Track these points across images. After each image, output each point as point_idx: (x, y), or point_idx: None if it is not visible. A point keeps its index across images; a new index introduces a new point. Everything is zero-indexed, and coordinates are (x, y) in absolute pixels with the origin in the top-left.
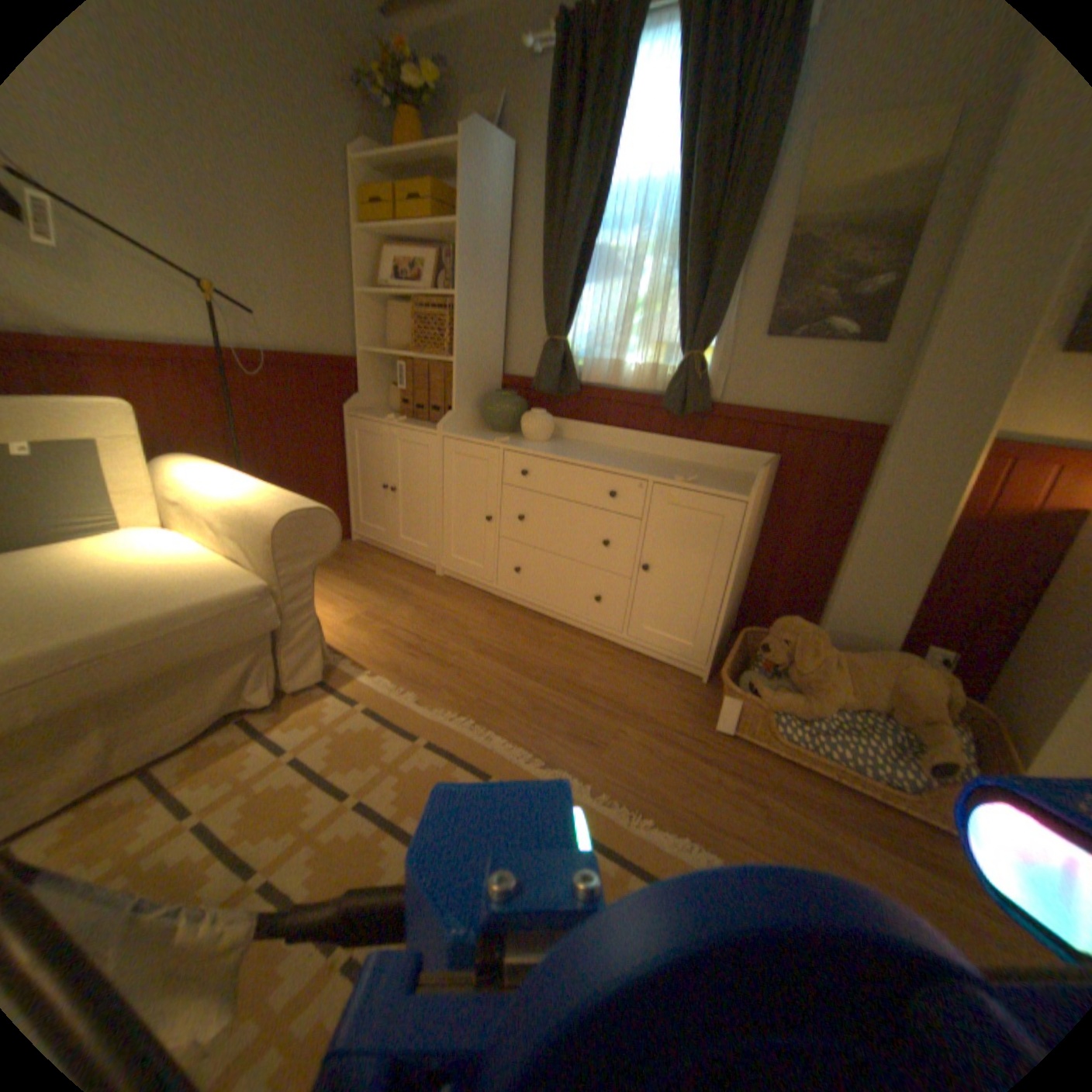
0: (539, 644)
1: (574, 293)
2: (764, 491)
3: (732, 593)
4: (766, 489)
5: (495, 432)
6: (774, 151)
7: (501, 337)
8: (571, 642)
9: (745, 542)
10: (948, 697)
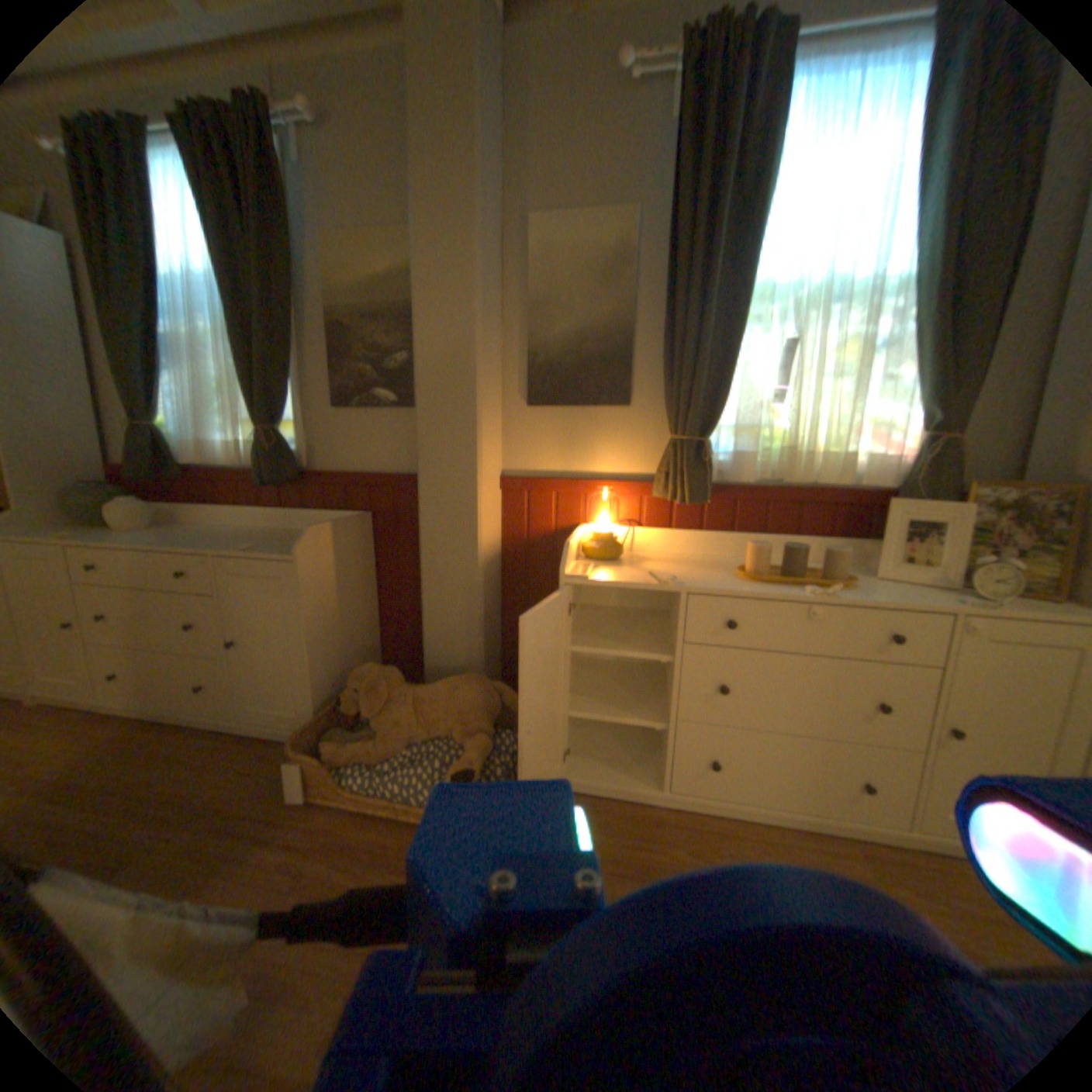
0: (126, 761)
1: (146, 380)
2: (345, 548)
3: (319, 653)
4: (352, 545)
5: (86, 528)
6: (285, 255)
7: (94, 427)
8: (175, 747)
9: (314, 600)
10: (496, 705)
